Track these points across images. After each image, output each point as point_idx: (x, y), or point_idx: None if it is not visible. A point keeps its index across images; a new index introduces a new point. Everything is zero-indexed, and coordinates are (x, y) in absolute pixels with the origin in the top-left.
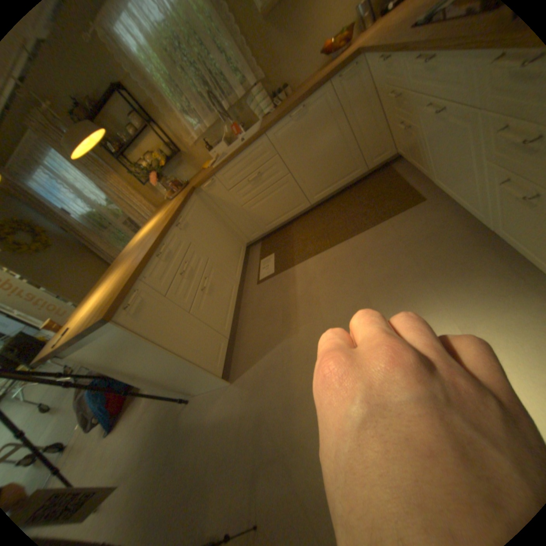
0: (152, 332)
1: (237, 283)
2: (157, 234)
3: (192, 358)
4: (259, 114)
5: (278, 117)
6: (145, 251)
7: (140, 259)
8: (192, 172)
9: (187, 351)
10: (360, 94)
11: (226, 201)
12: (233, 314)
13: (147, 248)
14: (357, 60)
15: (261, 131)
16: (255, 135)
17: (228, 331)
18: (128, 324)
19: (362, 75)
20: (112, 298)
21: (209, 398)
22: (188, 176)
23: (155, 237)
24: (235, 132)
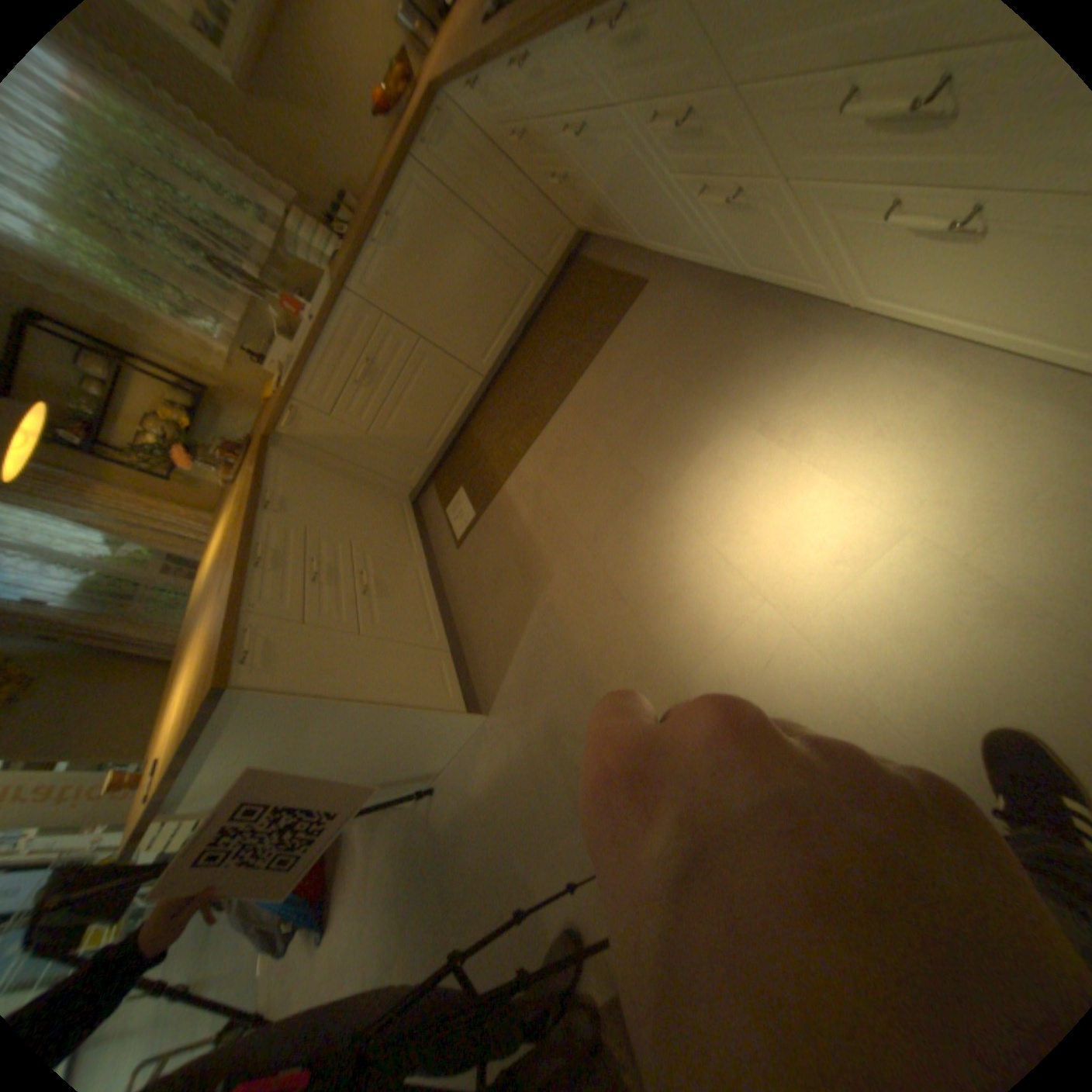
0: (312, 682)
1: (425, 564)
2: (240, 535)
3: (402, 699)
4: (322, 263)
5: (355, 251)
6: (233, 568)
7: (231, 581)
8: (251, 417)
9: (387, 692)
10: (472, 158)
11: (338, 436)
12: (441, 612)
13: (233, 562)
14: (438, 104)
15: (338, 286)
16: (331, 298)
17: (445, 641)
18: (262, 682)
19: (458, 126)
20: (214, 657)
21: (465, 760)
22: (246, 428)
23: (239, 540)
24: (294, 310)
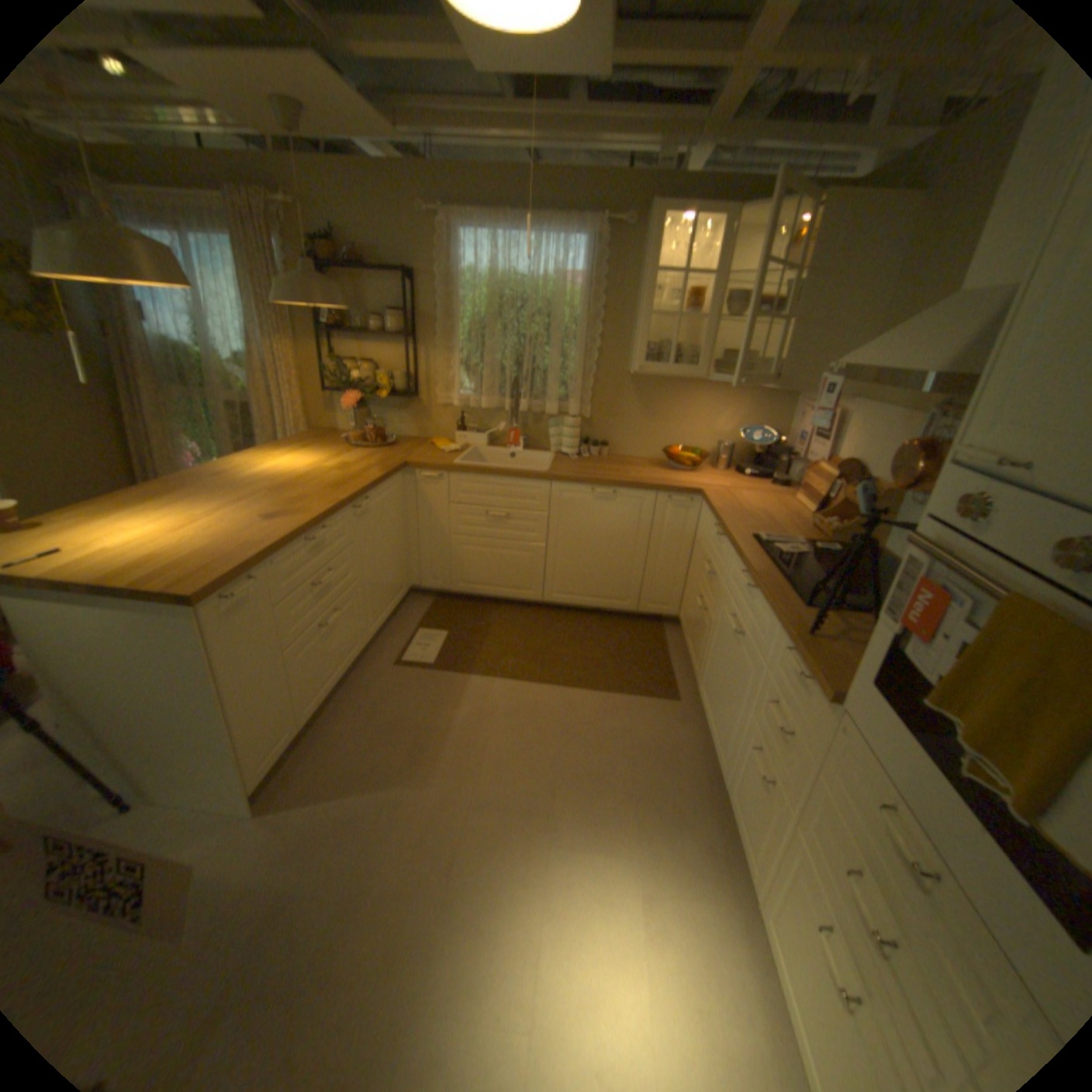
0: (221, 658)
1: (363, 644)
2: (320, 504)
3: (235, 737)
4: (553, 447)
5: (578, 481)
6: (291, 521)
7: (281, 531)
8: (410, 431)
9: (237, 719)
10: (677, 530)
11: (434, 513)
12: (328, 693)
13: (295, 516)
14: (693, 498)
15: (548, 478)
16: (537, 475)
17: (304, 719)
18: (205, 625)
19: (689, 515)
20: (209, 569)
21: (185, 825)
22: (398, 430)
23: (317, 508)
24: (510, 440)
